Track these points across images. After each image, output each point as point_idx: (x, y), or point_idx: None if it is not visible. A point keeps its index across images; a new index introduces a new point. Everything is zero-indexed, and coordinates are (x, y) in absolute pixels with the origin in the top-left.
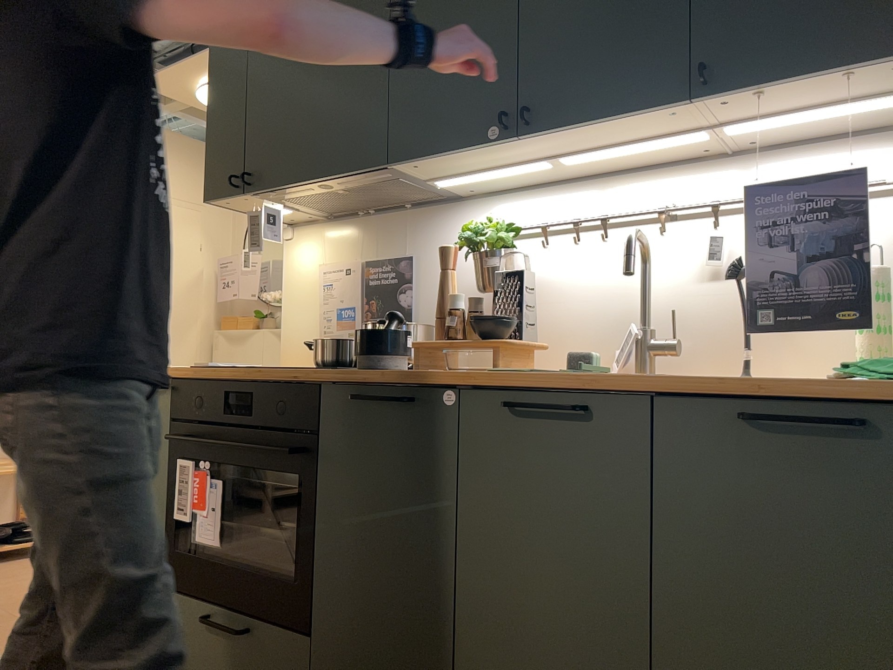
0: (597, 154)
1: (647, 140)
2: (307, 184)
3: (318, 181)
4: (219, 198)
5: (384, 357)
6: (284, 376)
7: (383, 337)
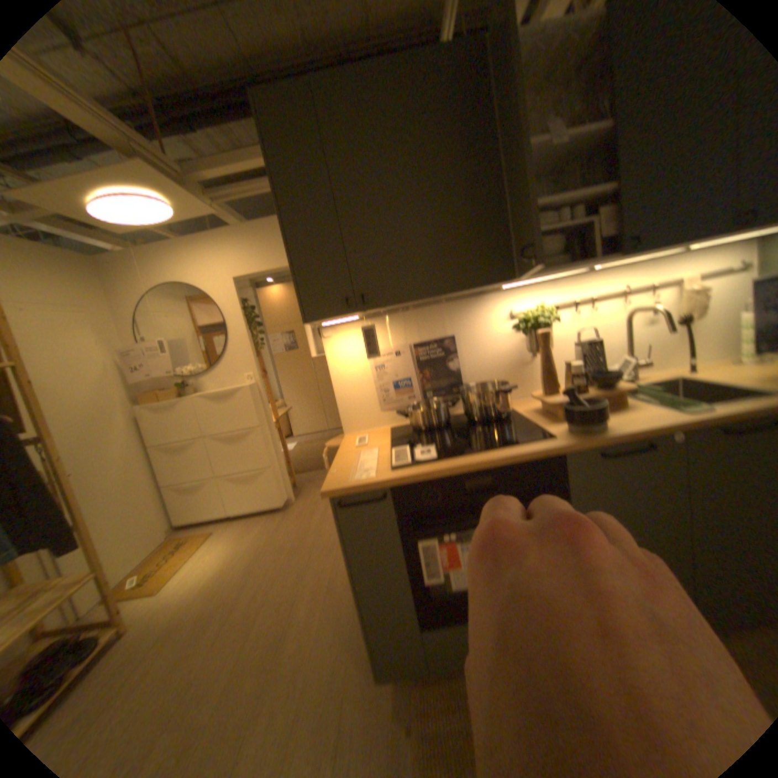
0: (625, 260)
1: (660, 251)
2: (425, 298)
3: (438, 295)
4: (320, 317)
5: (602, 420)
6: (523, 454)
7: (602, 408)
